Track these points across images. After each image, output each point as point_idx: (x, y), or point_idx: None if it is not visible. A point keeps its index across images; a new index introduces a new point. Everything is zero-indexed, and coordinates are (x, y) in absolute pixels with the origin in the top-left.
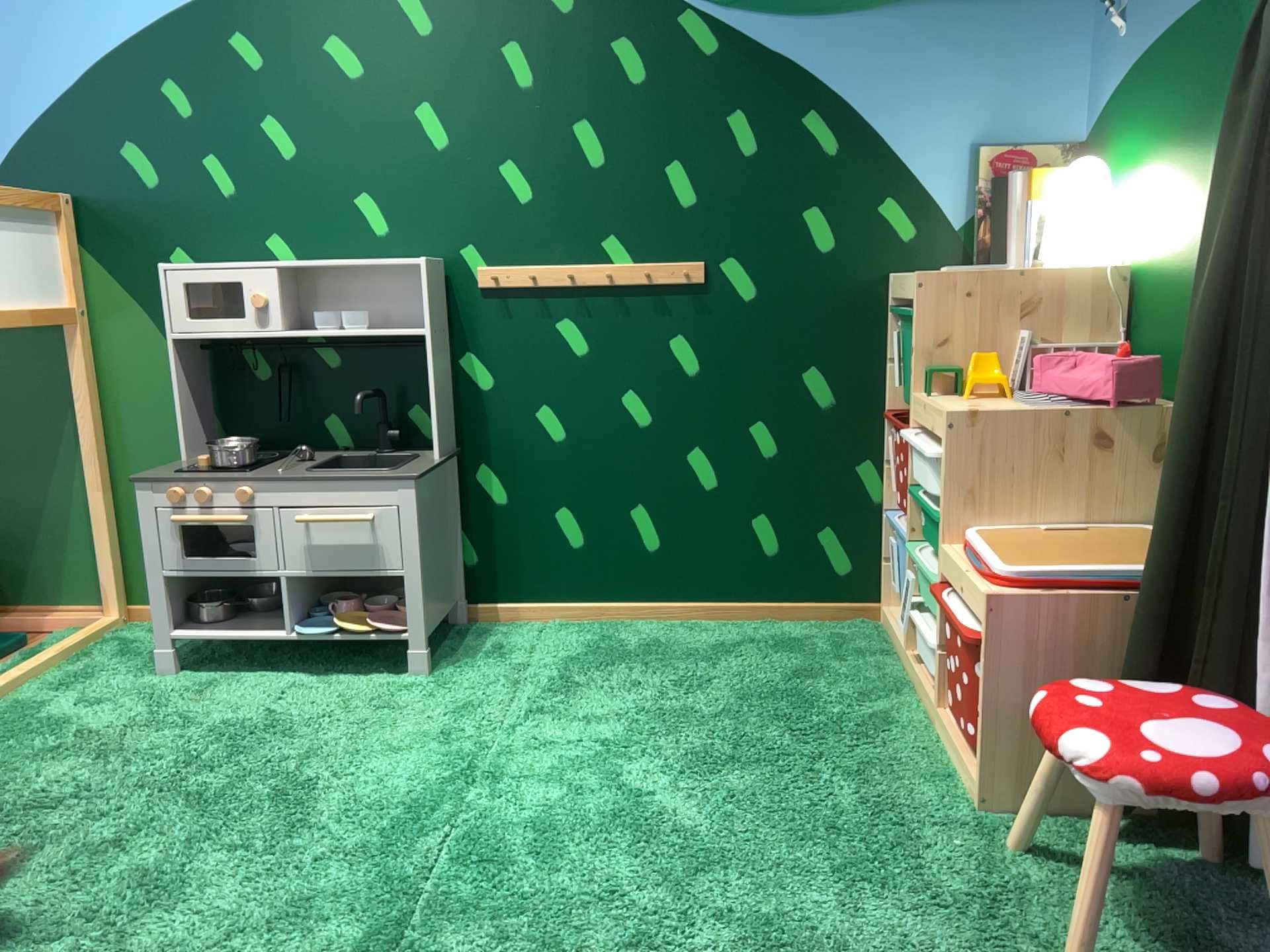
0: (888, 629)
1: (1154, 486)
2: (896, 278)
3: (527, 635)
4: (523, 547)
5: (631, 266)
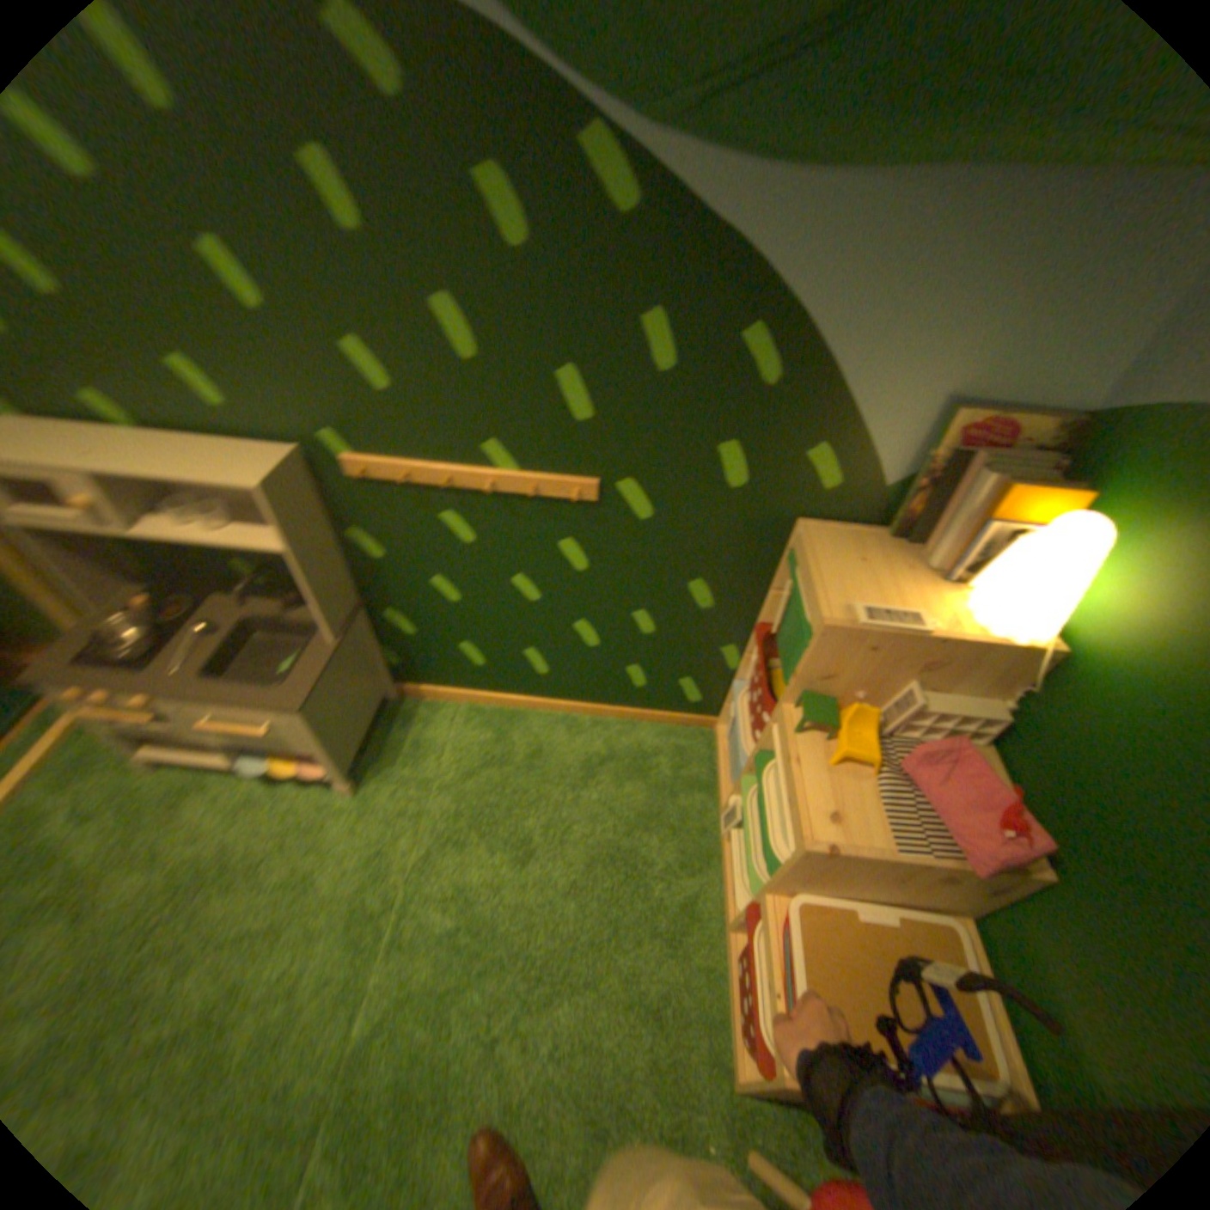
0: (719, 752)
1: (981, 907)
2: (806, 541)
3: (445, 724)
4: (438, 661)
5: (518, 479)
